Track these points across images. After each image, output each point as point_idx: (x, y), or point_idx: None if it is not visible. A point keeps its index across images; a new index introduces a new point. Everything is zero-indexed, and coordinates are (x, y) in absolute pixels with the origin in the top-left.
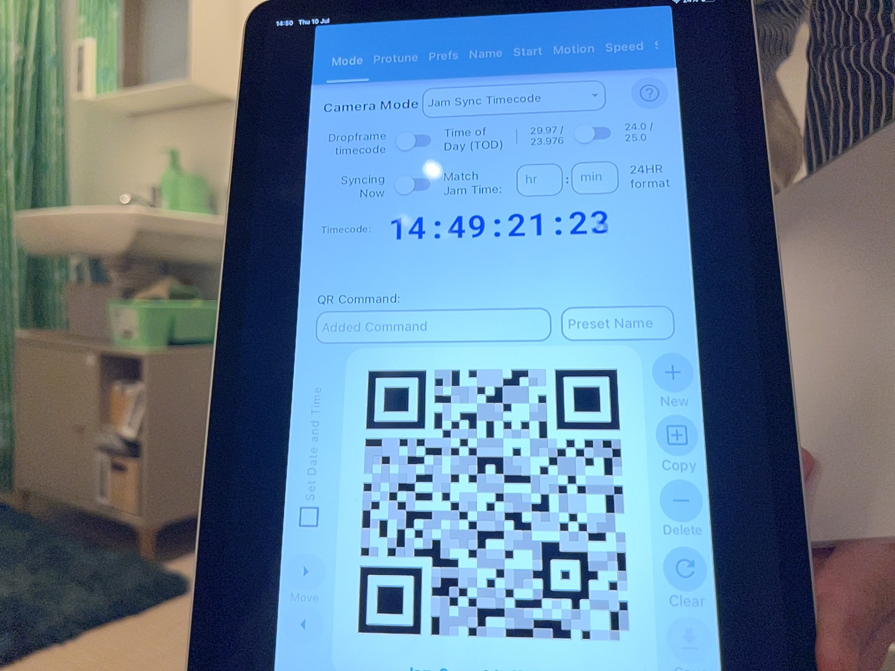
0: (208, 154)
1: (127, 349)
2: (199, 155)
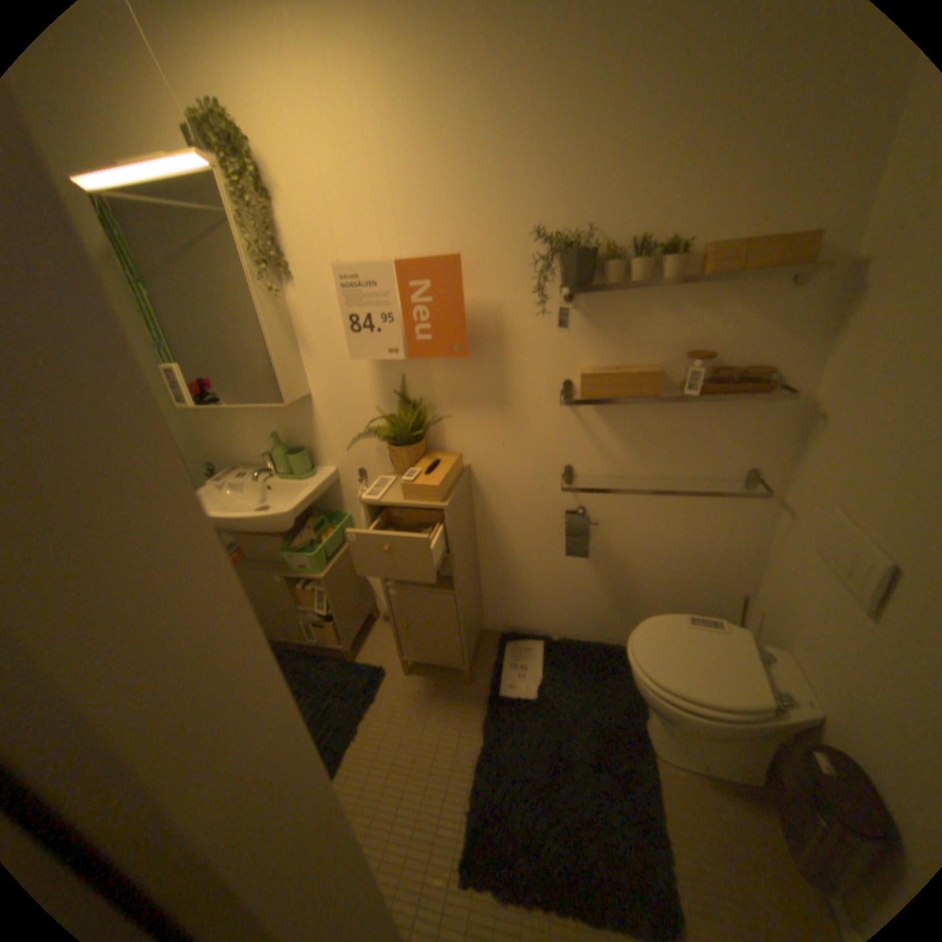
0: (296, 427)
1: (307, 575)
2: (288, 428)
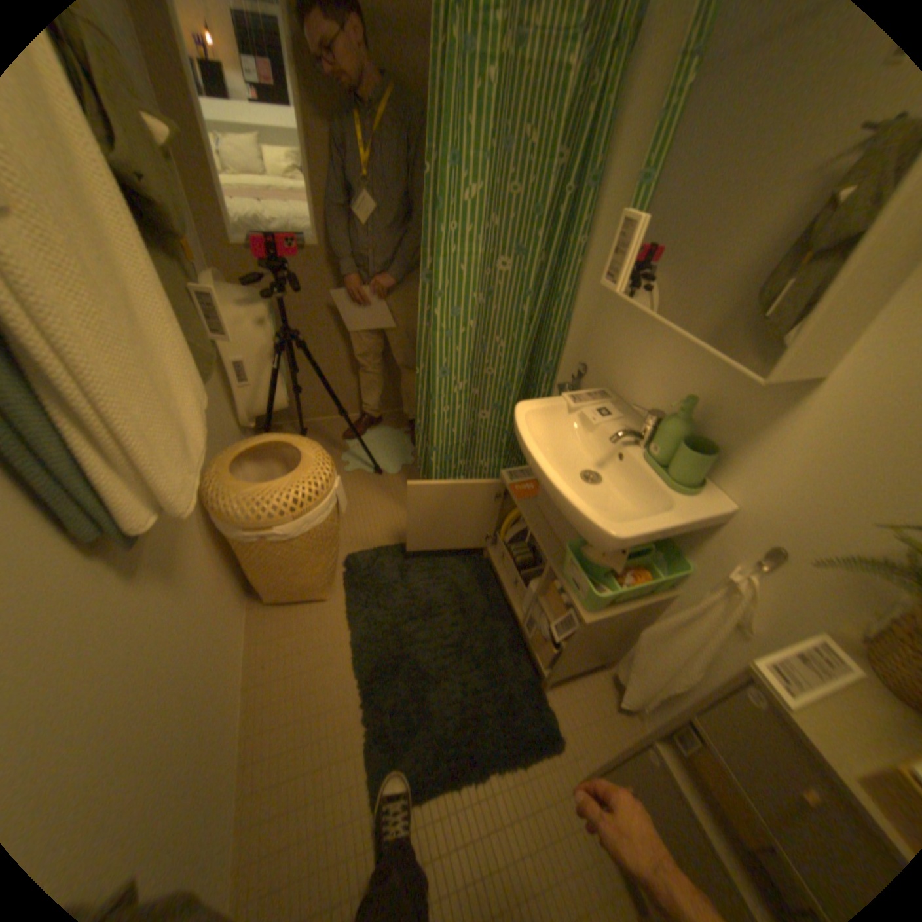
0: (736, 404)
1: (576, 595)
2: (724, 396)
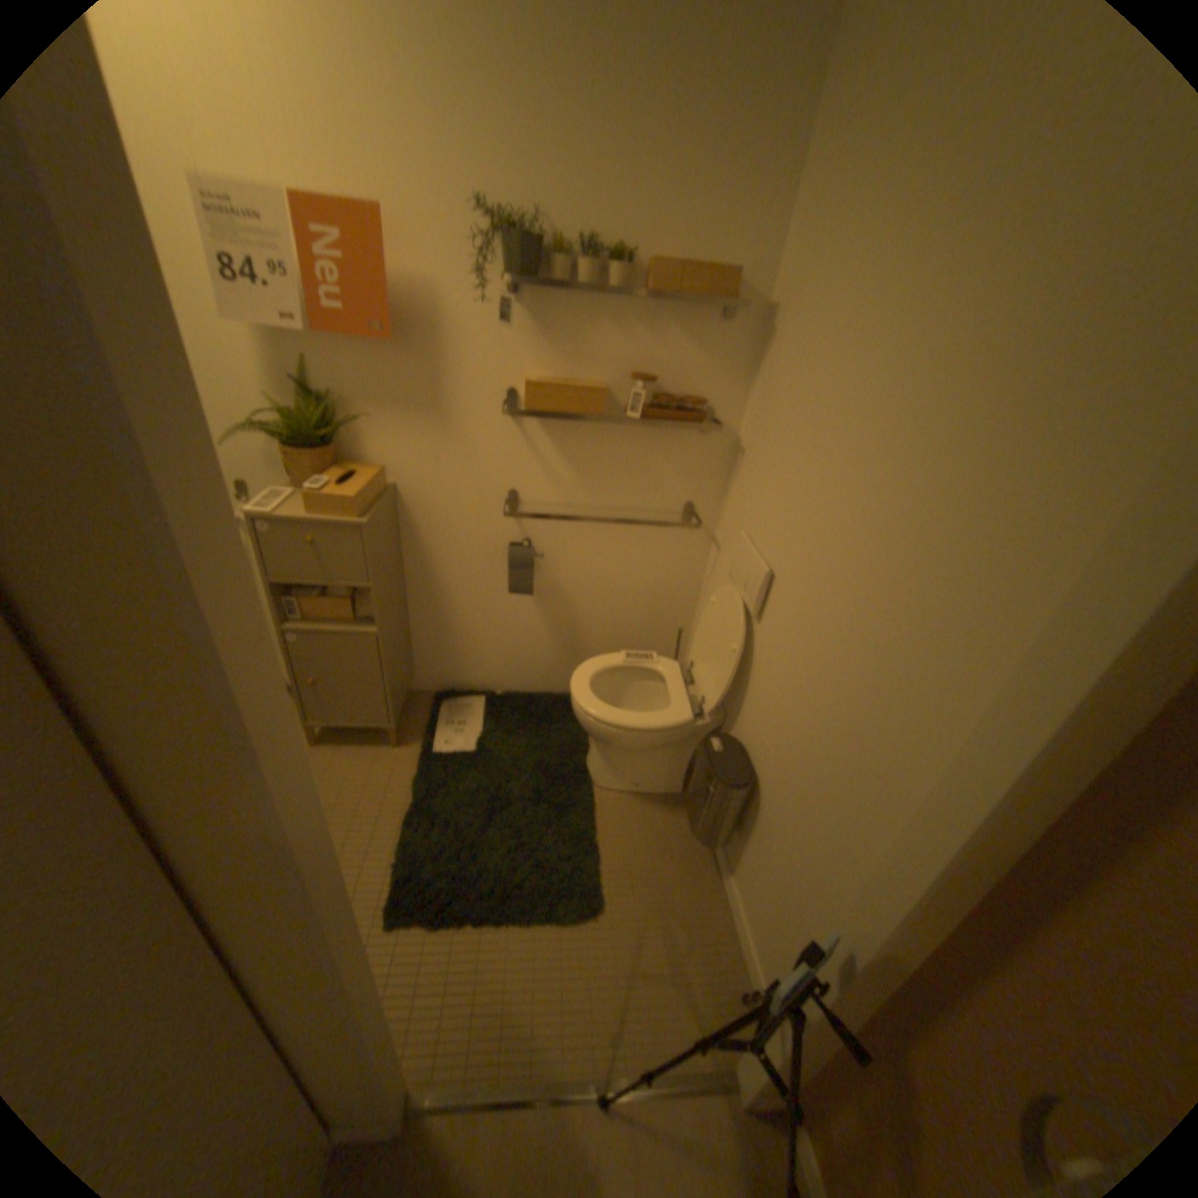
0: None
1: None
2: None
